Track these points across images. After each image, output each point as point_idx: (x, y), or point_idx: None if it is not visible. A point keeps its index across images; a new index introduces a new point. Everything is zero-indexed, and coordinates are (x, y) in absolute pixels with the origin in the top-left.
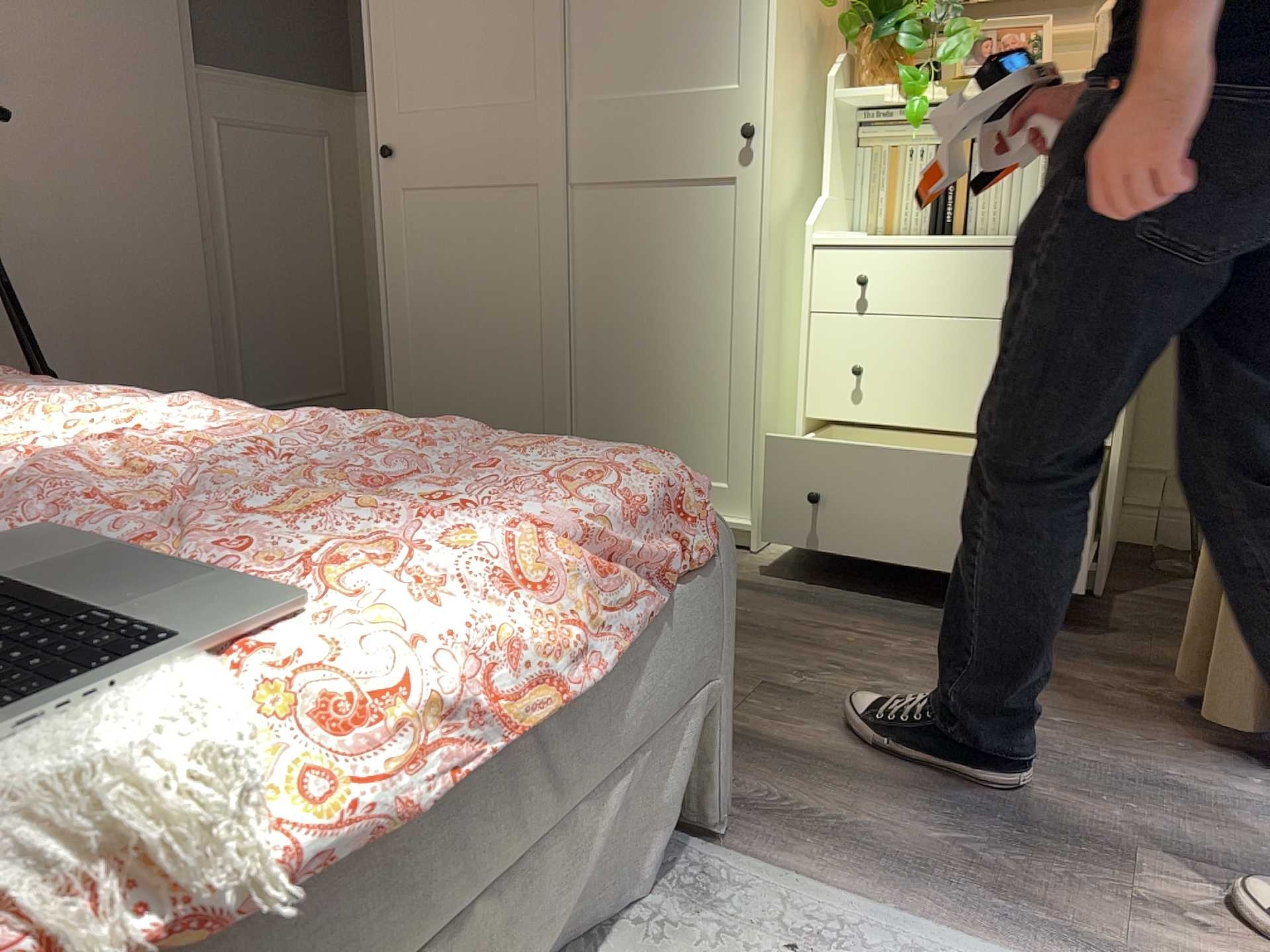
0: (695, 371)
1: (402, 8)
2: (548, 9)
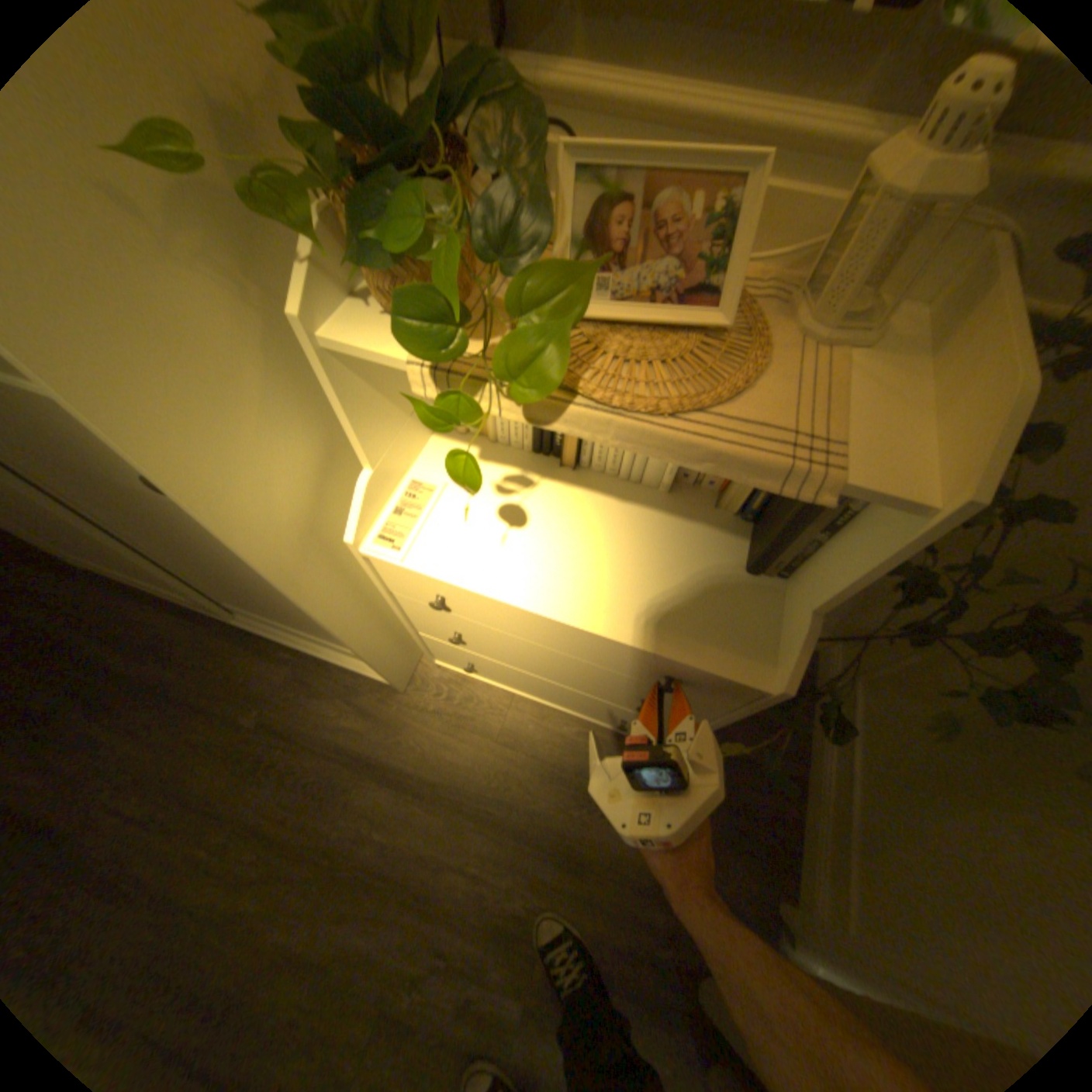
0: (287, 607)
1: None
2: None
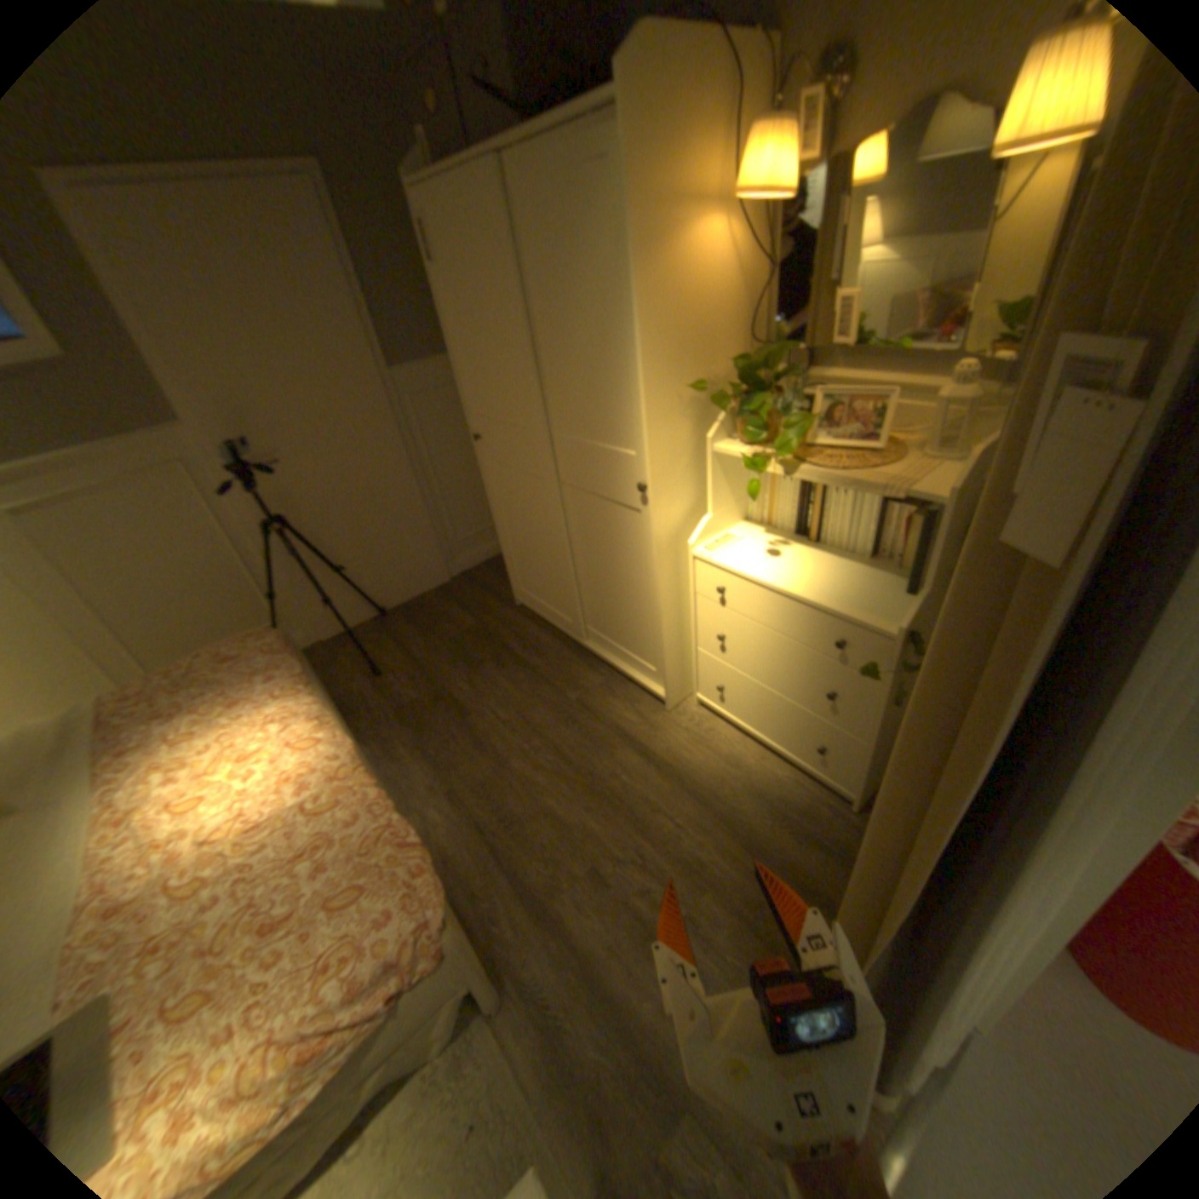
0: (635, 607)
1: (467, 352)
2: (531, 375)
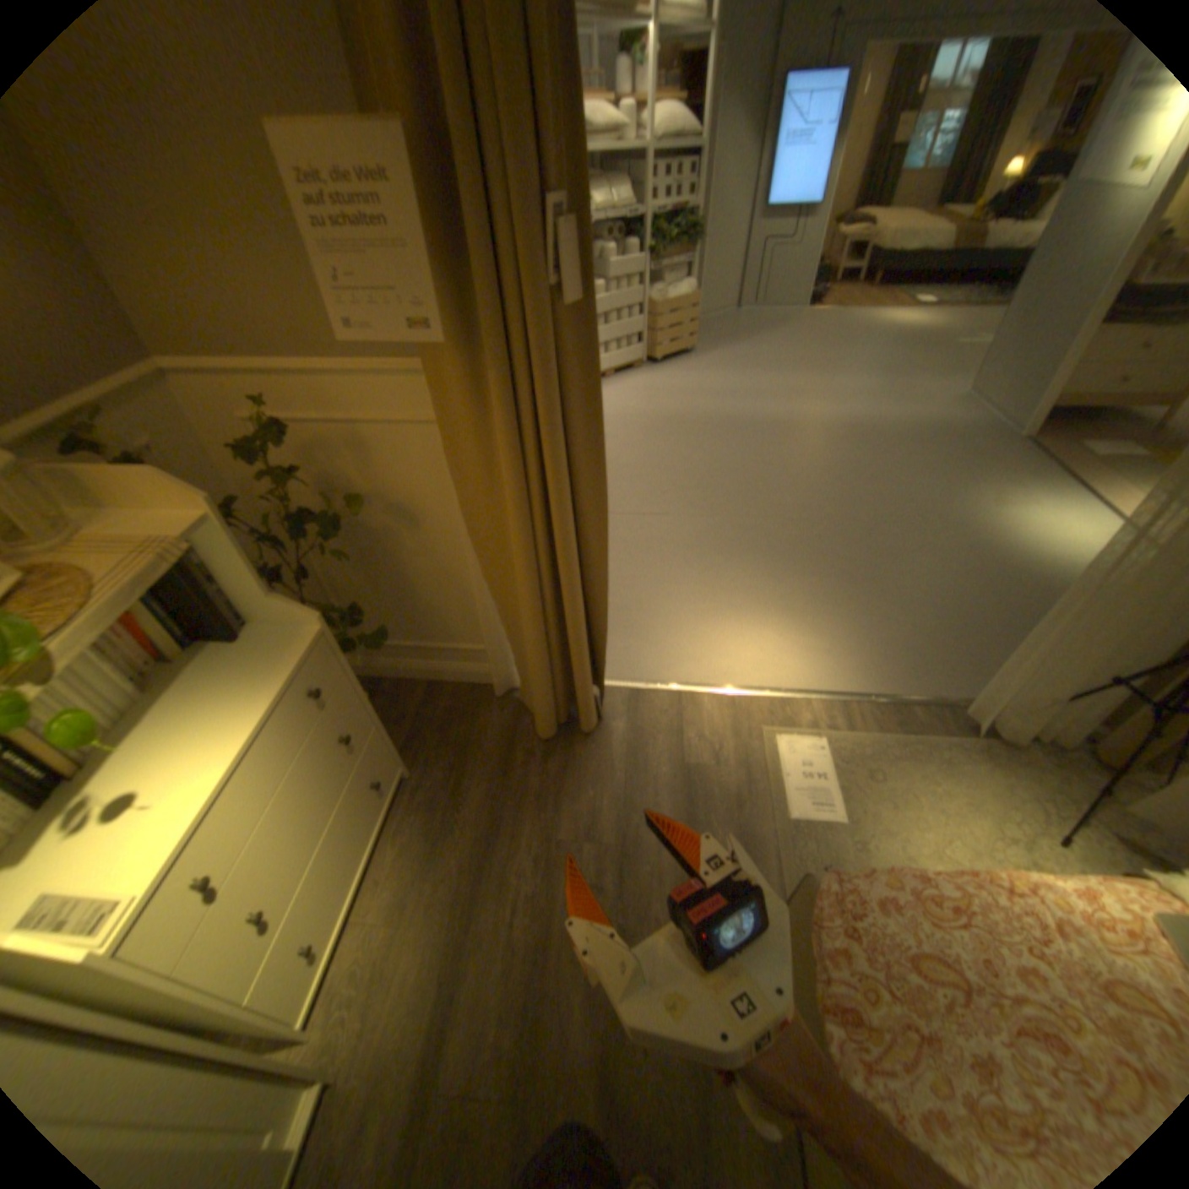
0: None
1: None
2: None
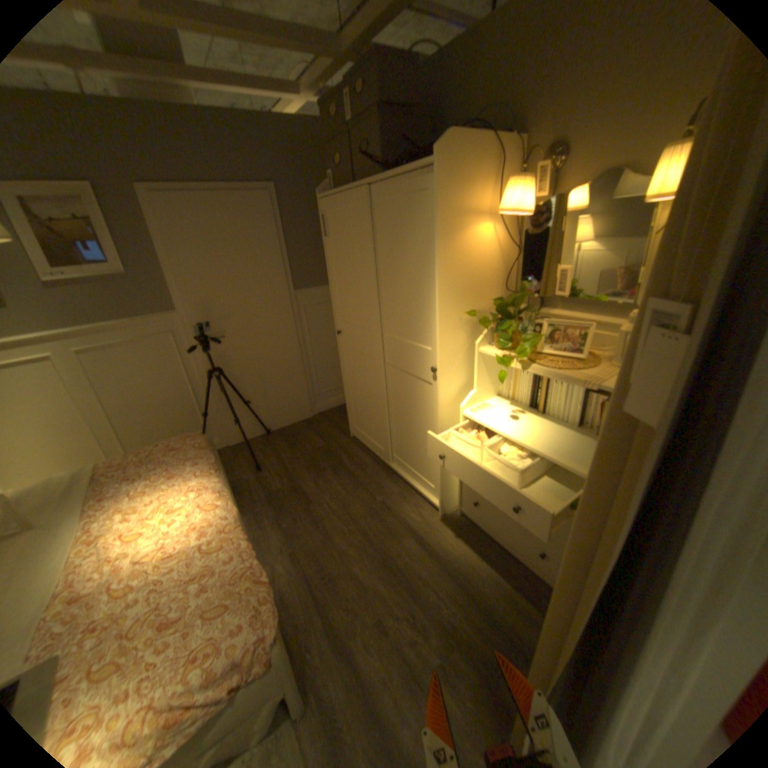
0: (423, 444)
1: (338, 285)
2: (373, 300)
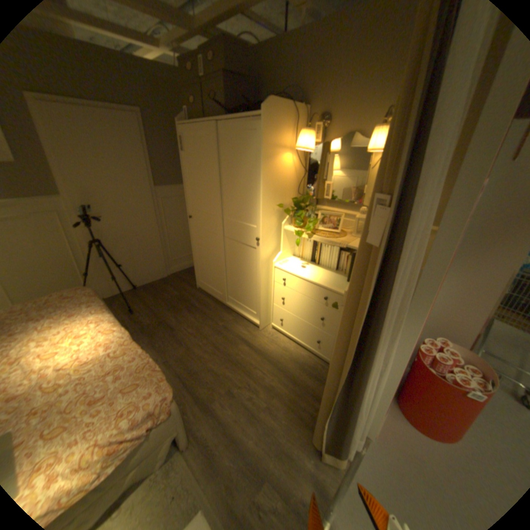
0: (249, 287)
1: (190, 184)
2: (217, 195)
